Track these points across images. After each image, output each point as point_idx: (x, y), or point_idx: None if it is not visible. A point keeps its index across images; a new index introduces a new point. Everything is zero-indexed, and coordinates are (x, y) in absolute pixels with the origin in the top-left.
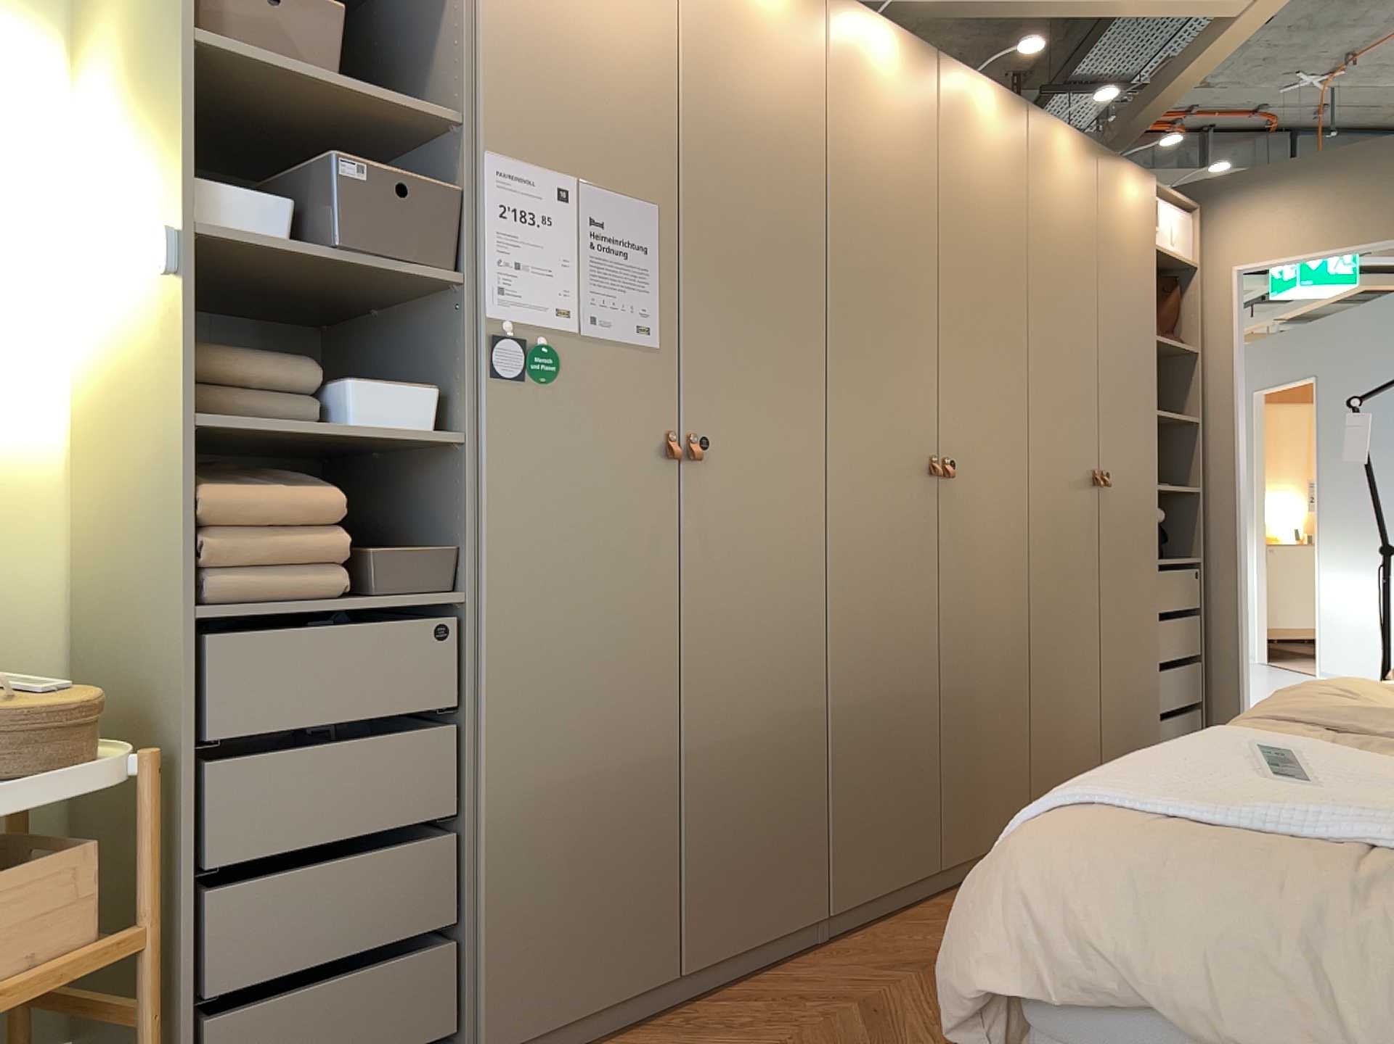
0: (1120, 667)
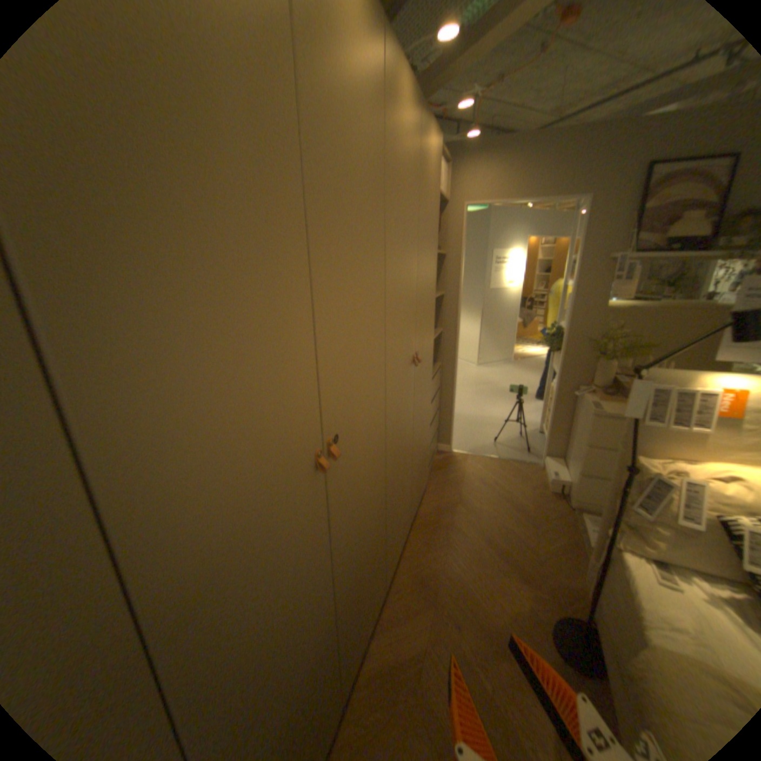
0: (417, 456)
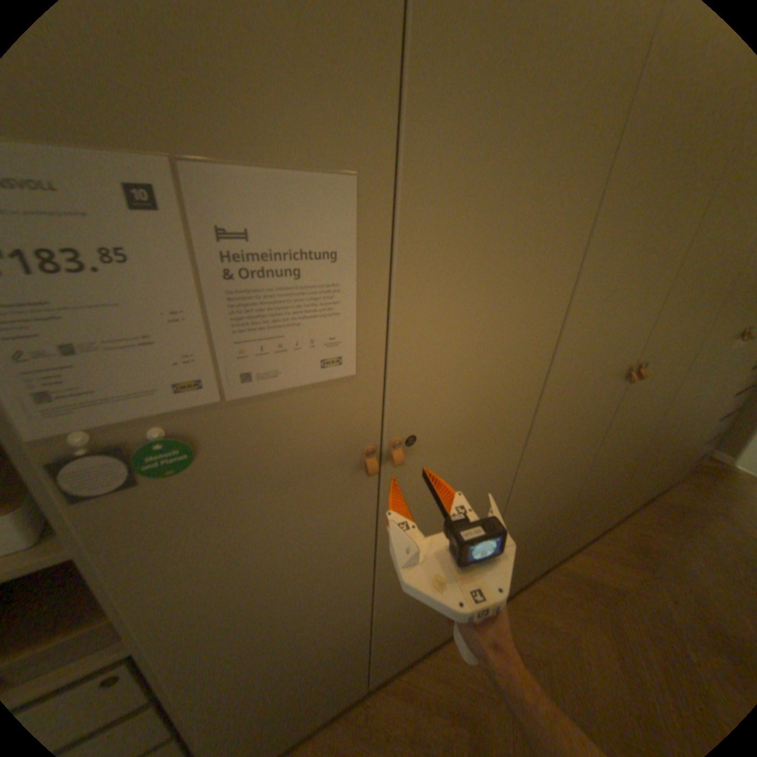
0: (690, 439)
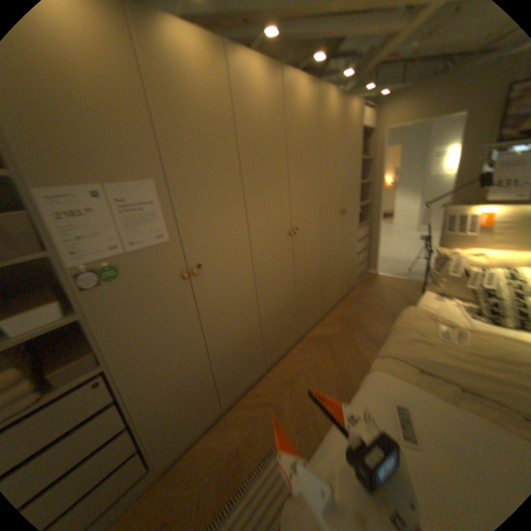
0: (346, 263)
